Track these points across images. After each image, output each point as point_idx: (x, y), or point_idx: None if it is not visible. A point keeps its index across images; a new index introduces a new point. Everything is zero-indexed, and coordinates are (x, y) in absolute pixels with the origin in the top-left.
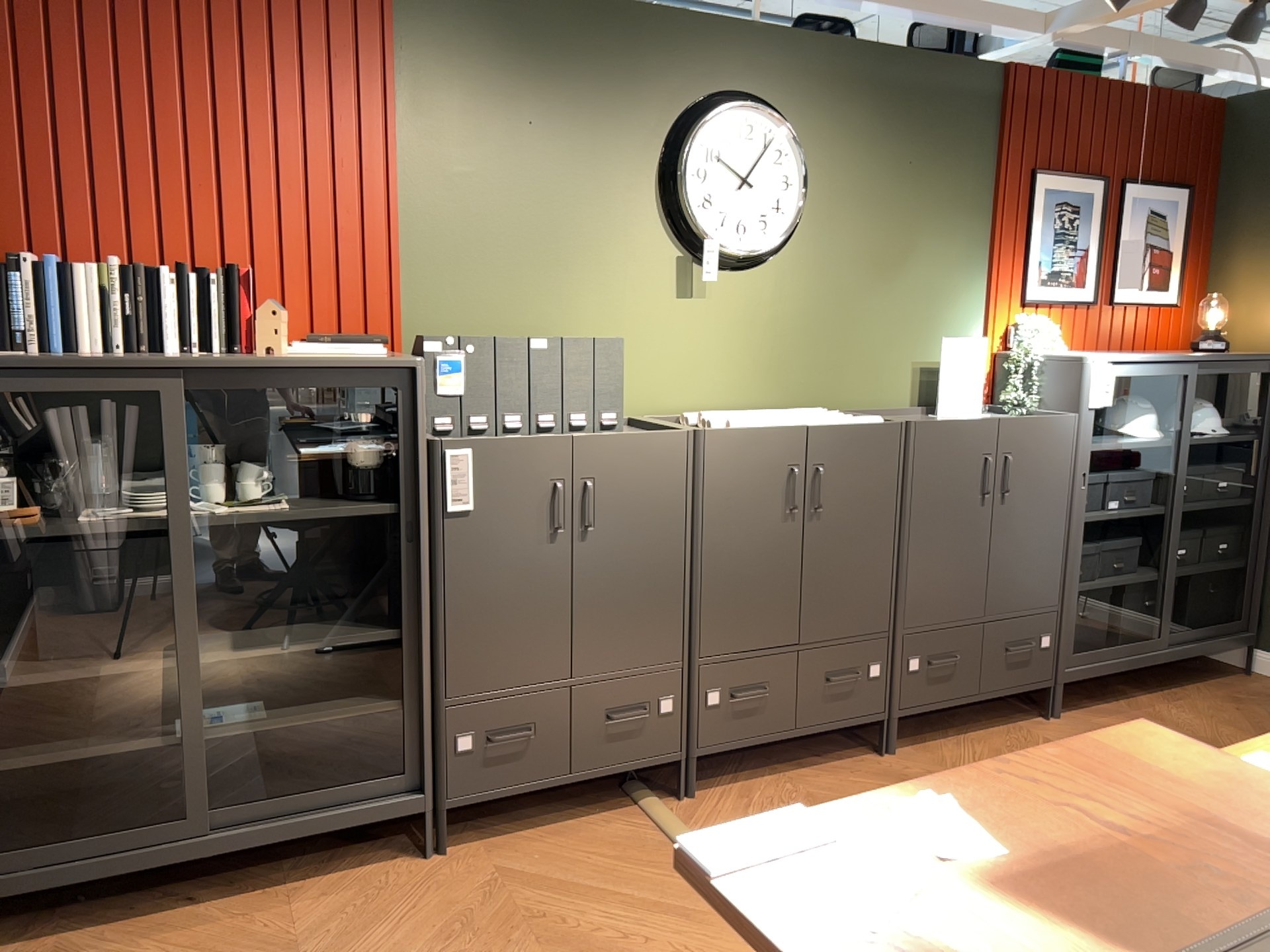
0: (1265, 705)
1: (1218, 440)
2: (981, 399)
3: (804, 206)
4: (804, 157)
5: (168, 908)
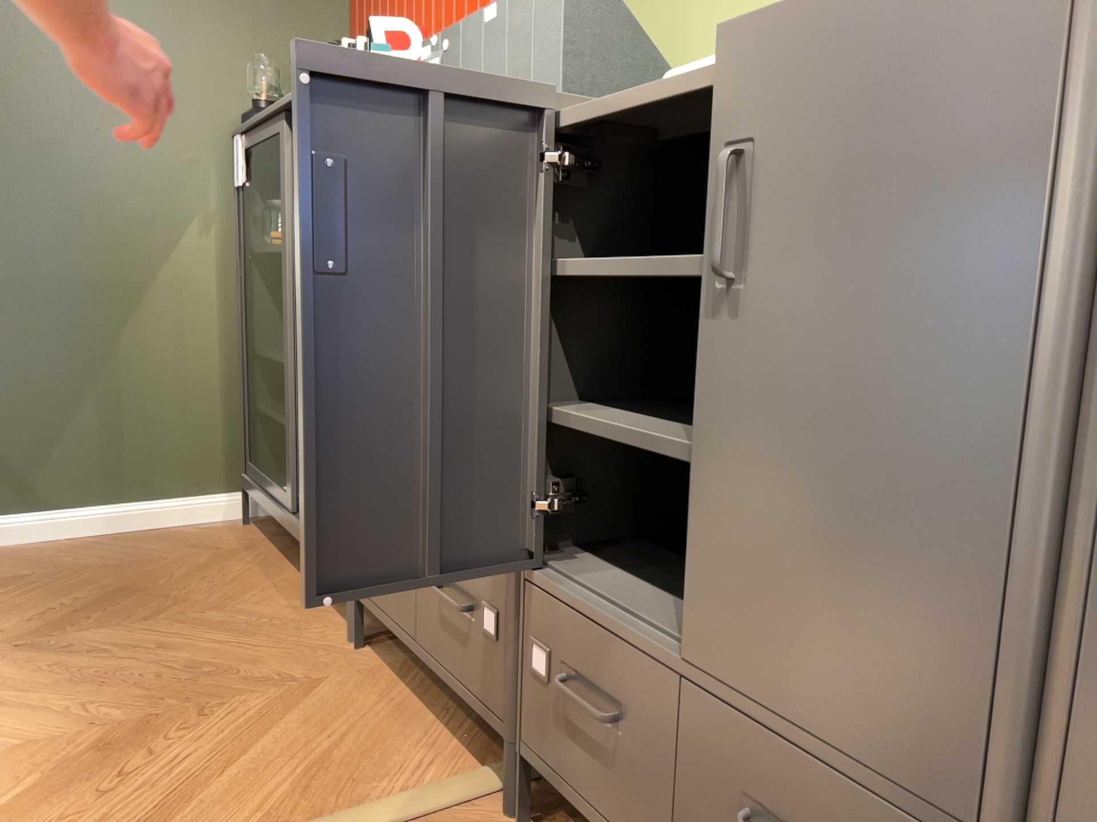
0: None
1: None
2: None
3: None
4: None
5: (292, 564)
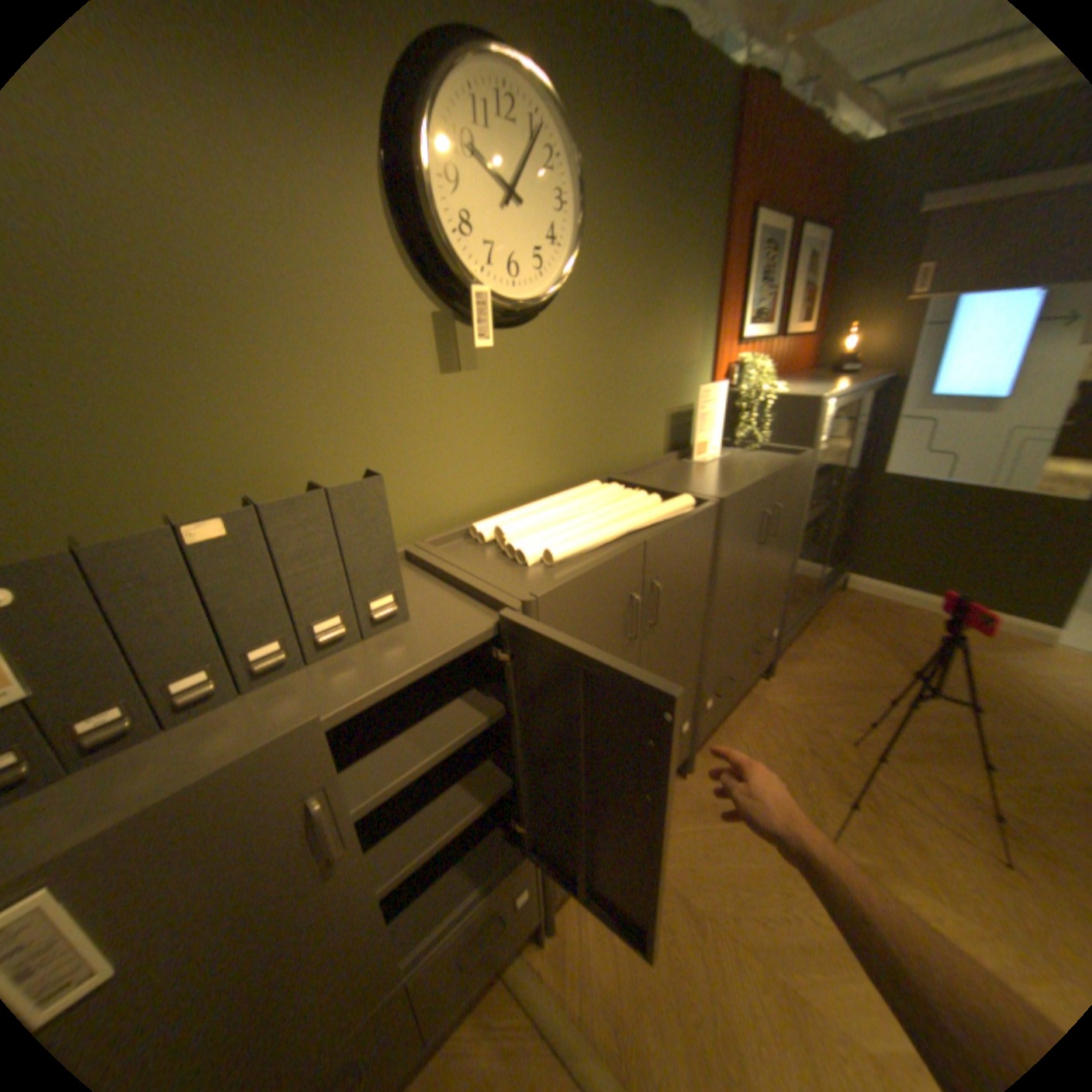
0: (874, 622)
1: (857, 442)
2: (719, 438)
3: (581, 232)
4: (578, 156)
5: None
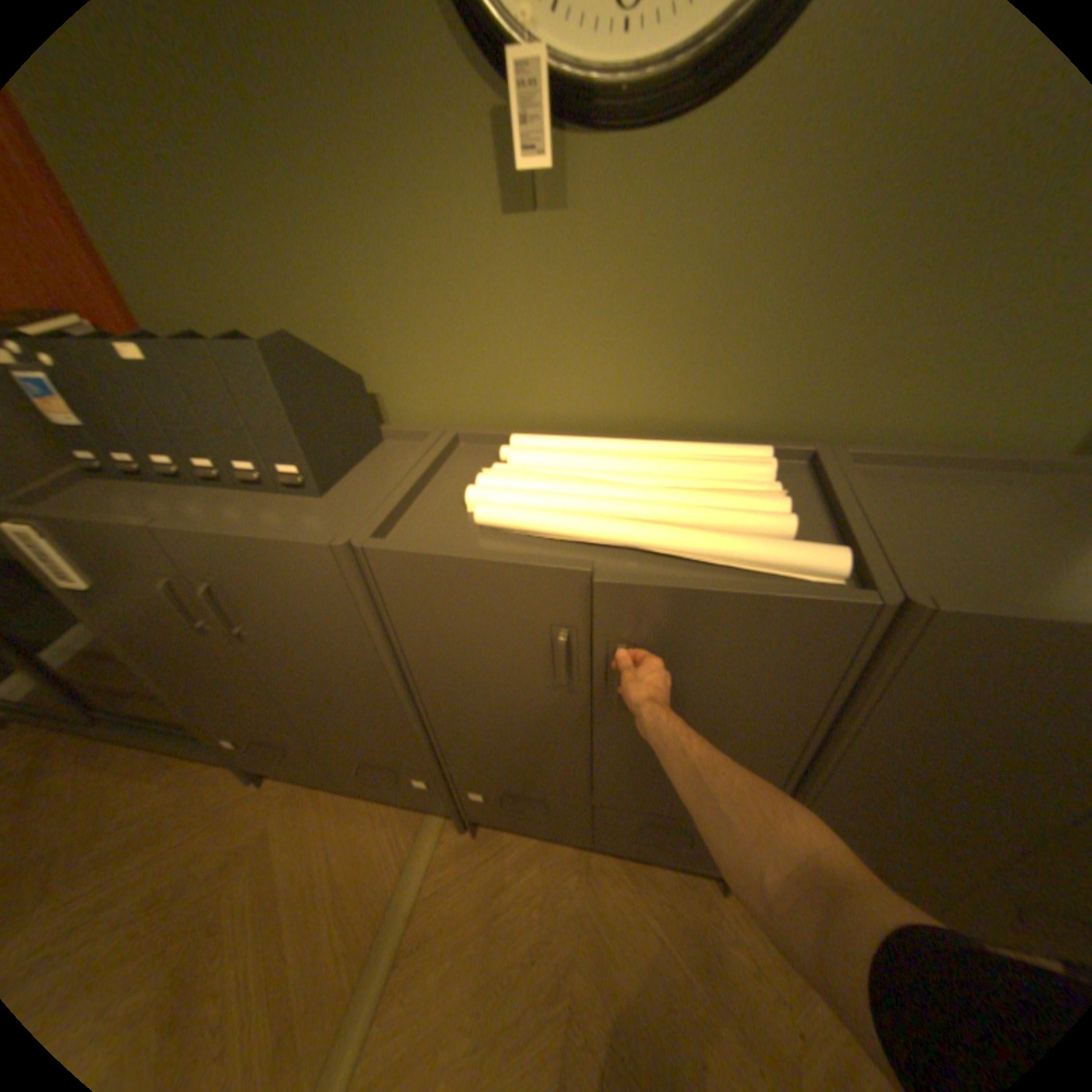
0: None
1: None
2: None
3: None
4: None
5: (118, 741)
